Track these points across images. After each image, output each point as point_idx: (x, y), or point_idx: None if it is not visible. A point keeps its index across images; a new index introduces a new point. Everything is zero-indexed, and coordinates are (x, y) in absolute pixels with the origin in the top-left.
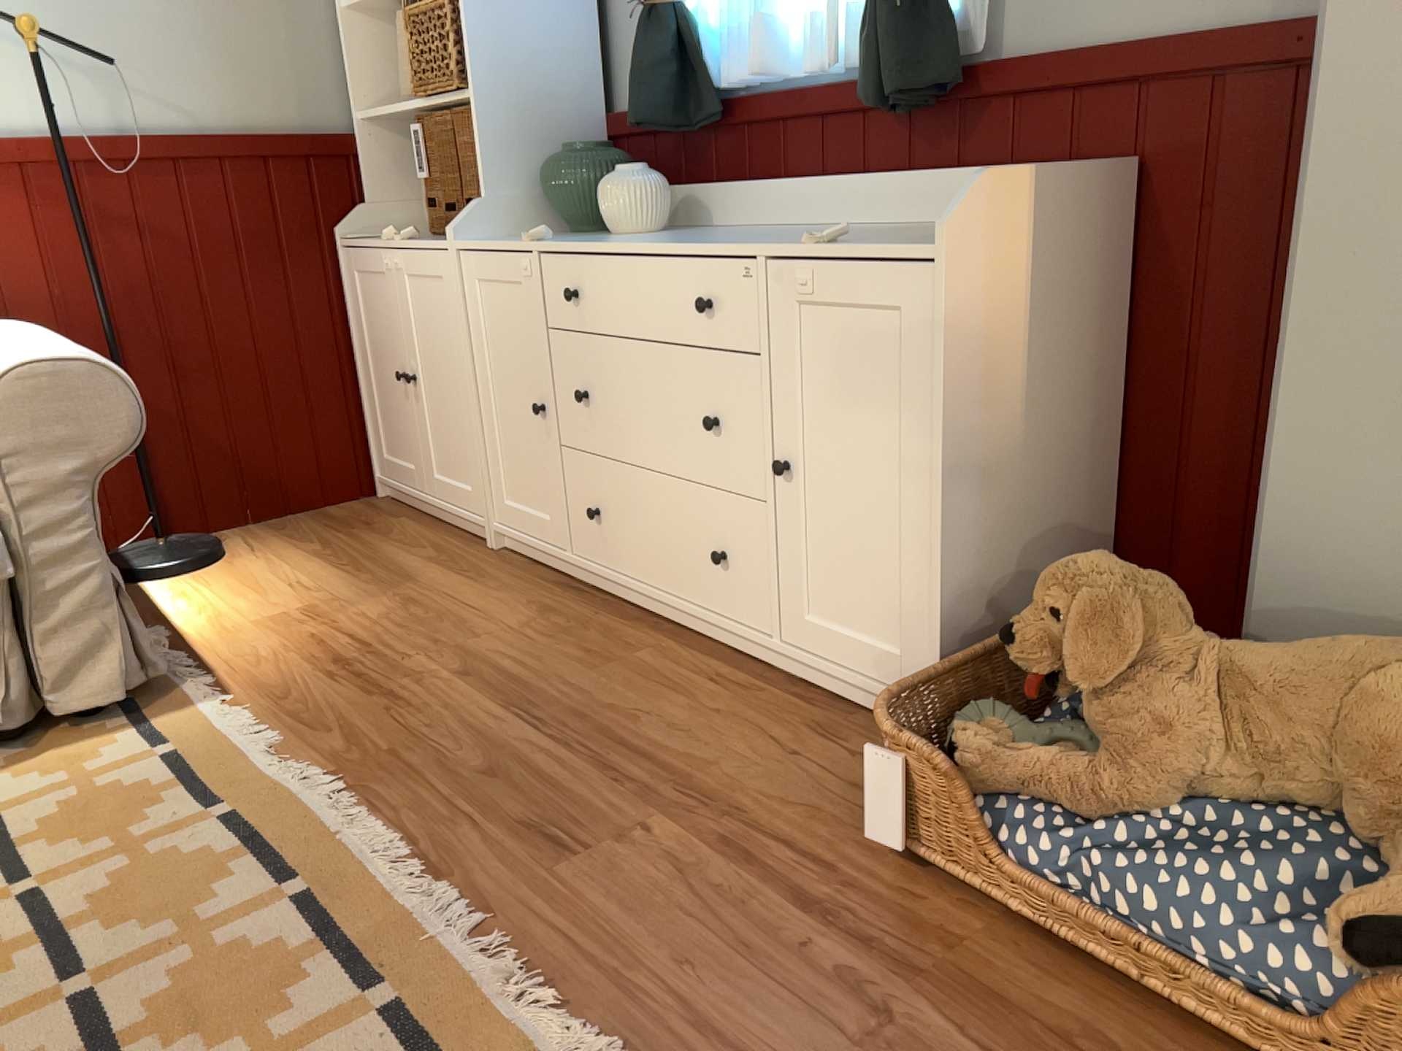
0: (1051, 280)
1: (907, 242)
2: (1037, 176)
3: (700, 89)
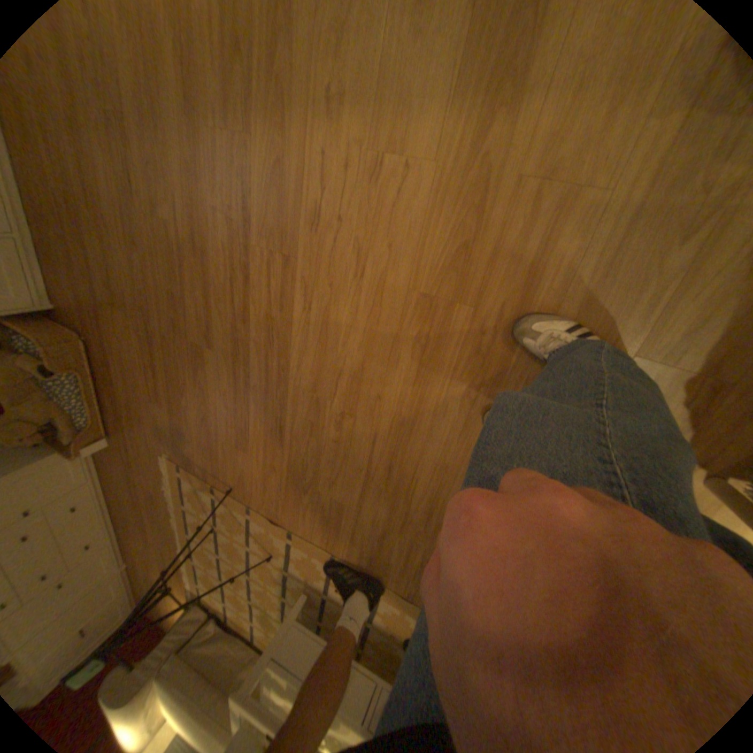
0: None
1: None
2: None
3: None
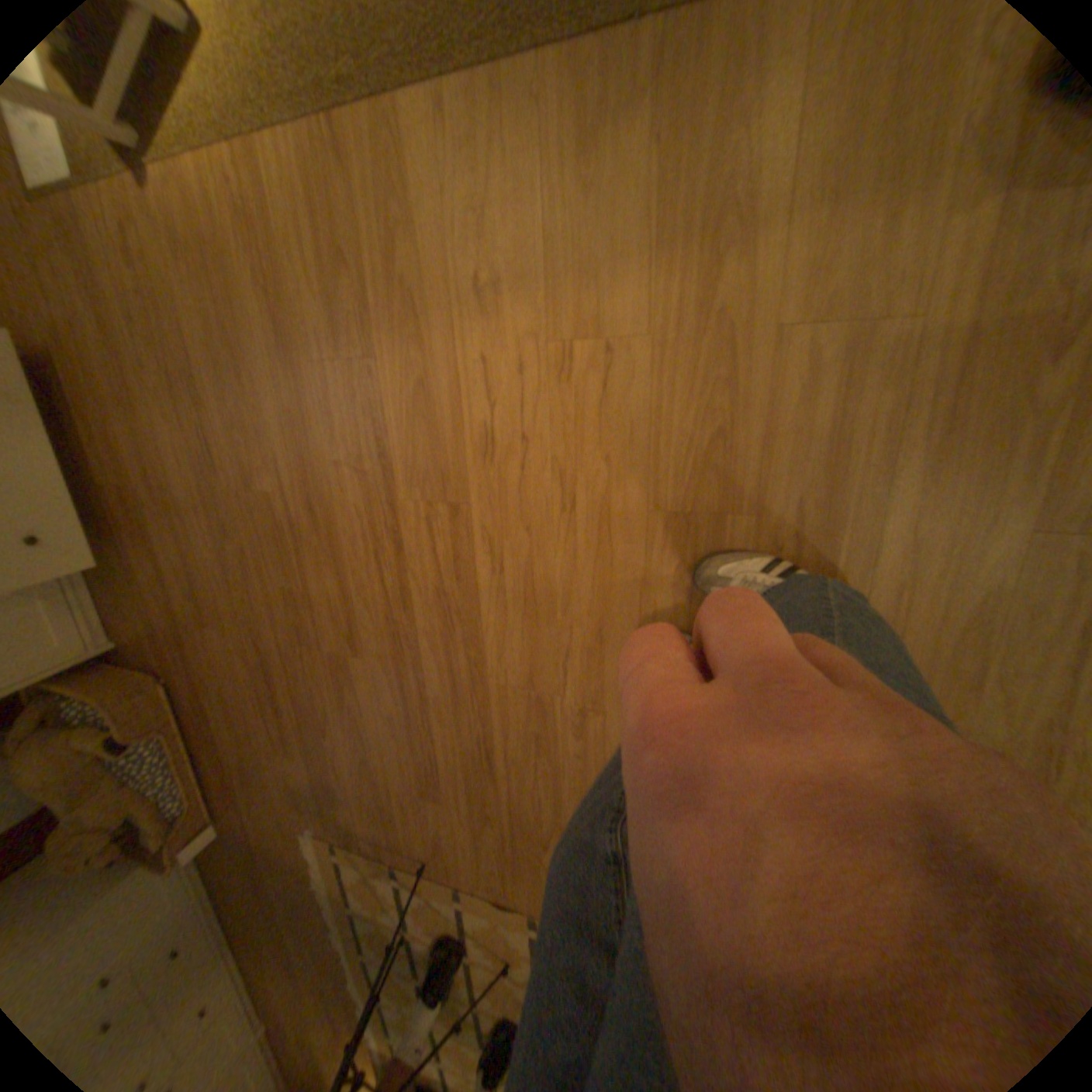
0: None
1: None
2: None
3: None
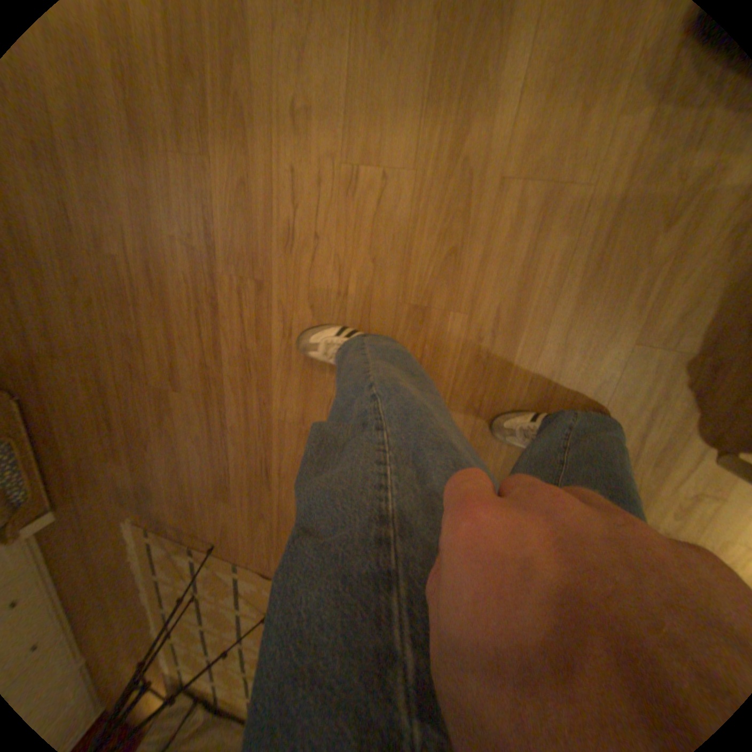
0: None
1: None
2: None
3: None
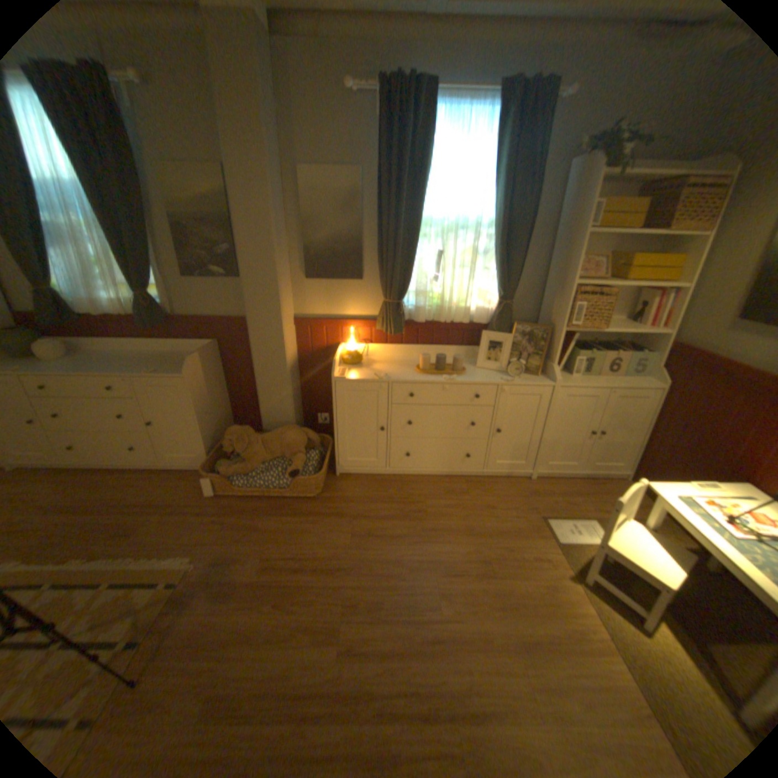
0: (207, 371)
1: (173, 372)
2: (199, 352)
3: (66, 312)
